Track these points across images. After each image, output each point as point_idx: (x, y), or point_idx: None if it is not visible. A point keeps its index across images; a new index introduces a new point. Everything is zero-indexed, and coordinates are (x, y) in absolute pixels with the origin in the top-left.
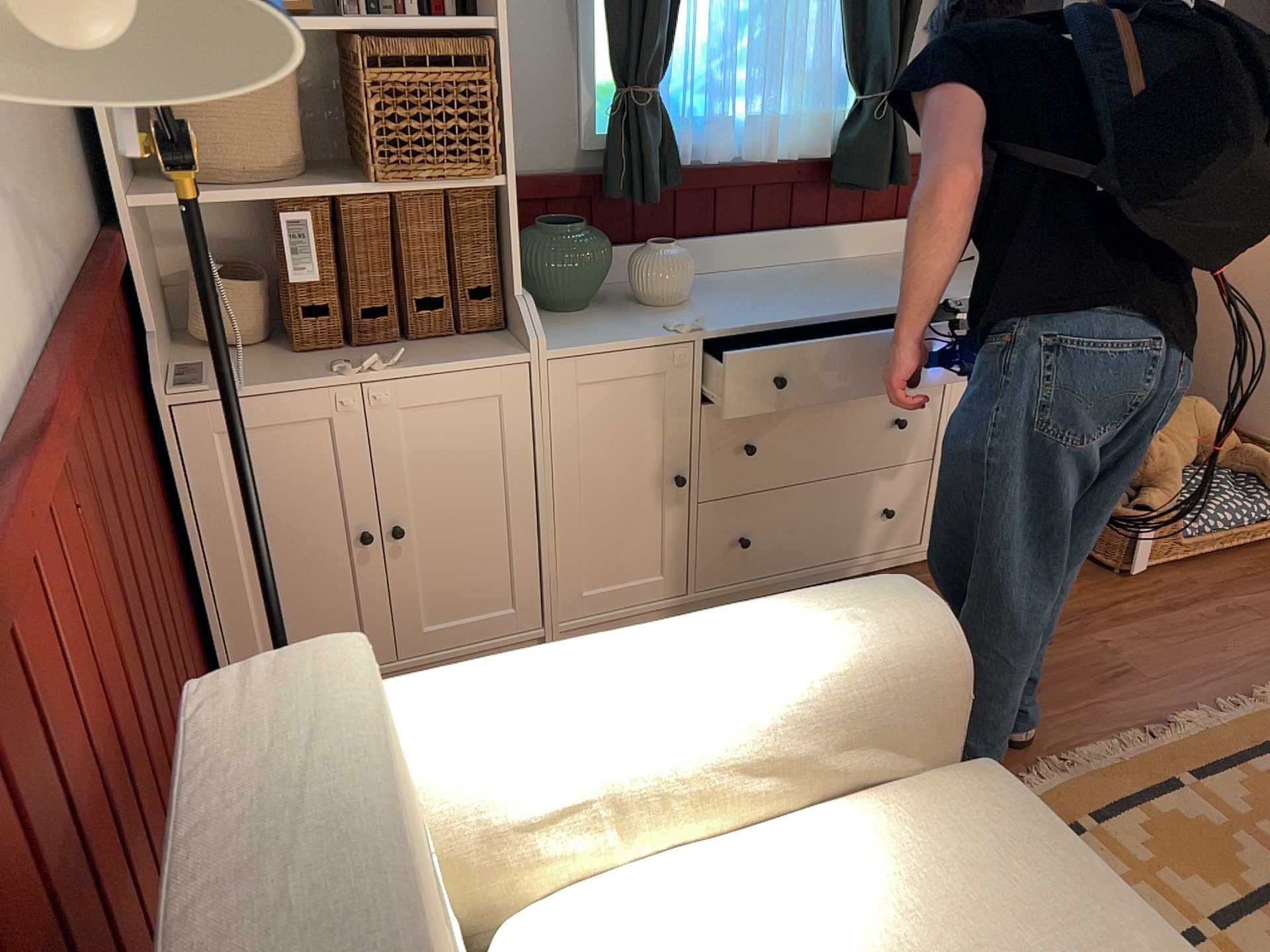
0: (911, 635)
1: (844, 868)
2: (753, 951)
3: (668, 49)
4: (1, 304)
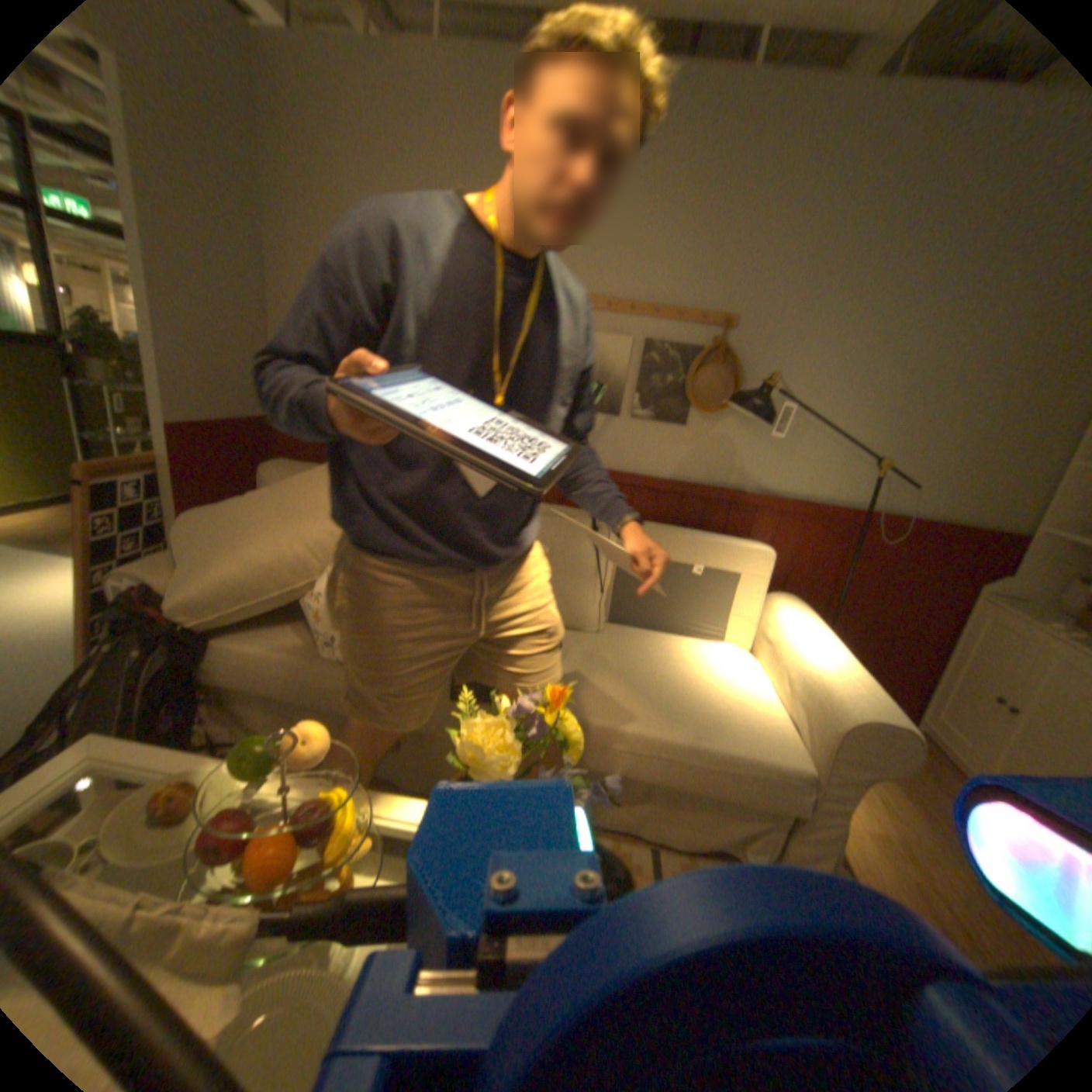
0: (856, 710)
1: (756, 704)
2: (728, 677)
3: None
4: (853, 491)
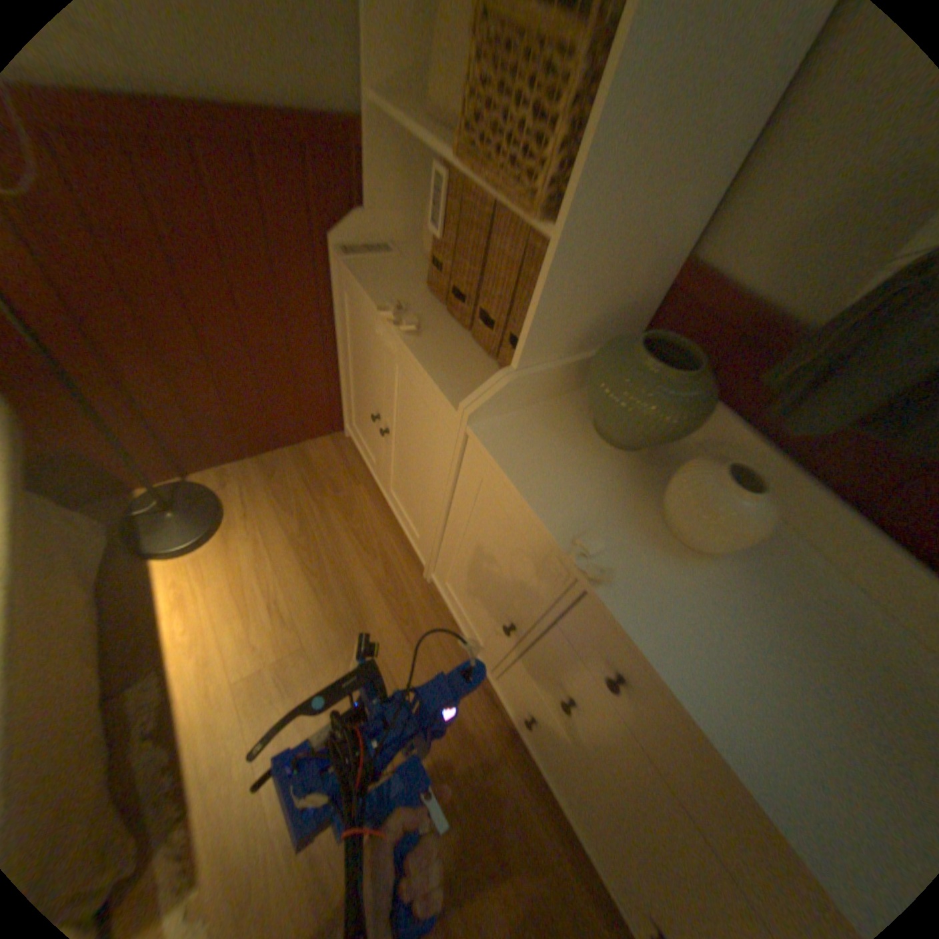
0: None
1: None
2: None
3: None
4: None
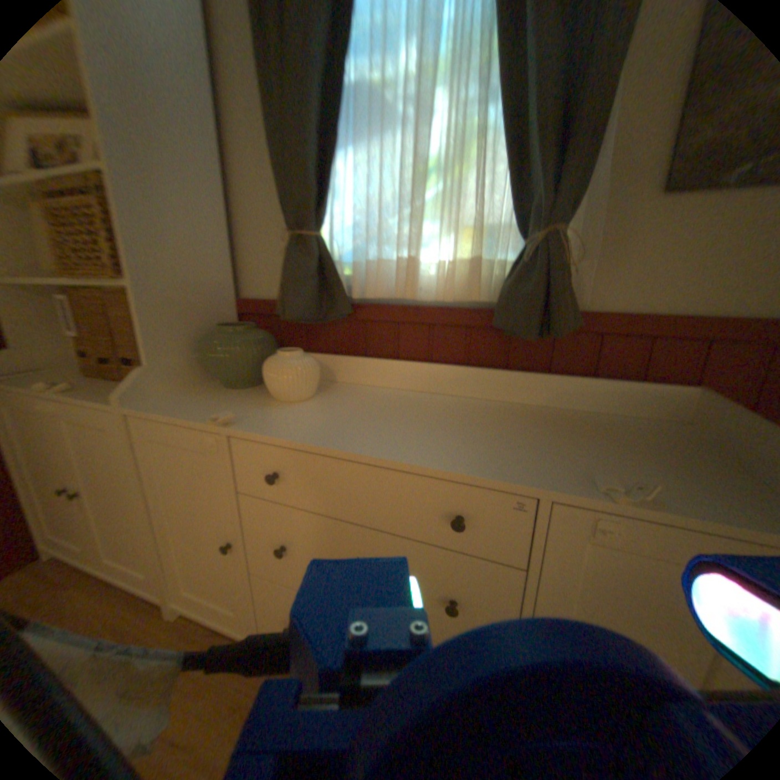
0: None
1: None
2: None
3: (324, 199)
4: None
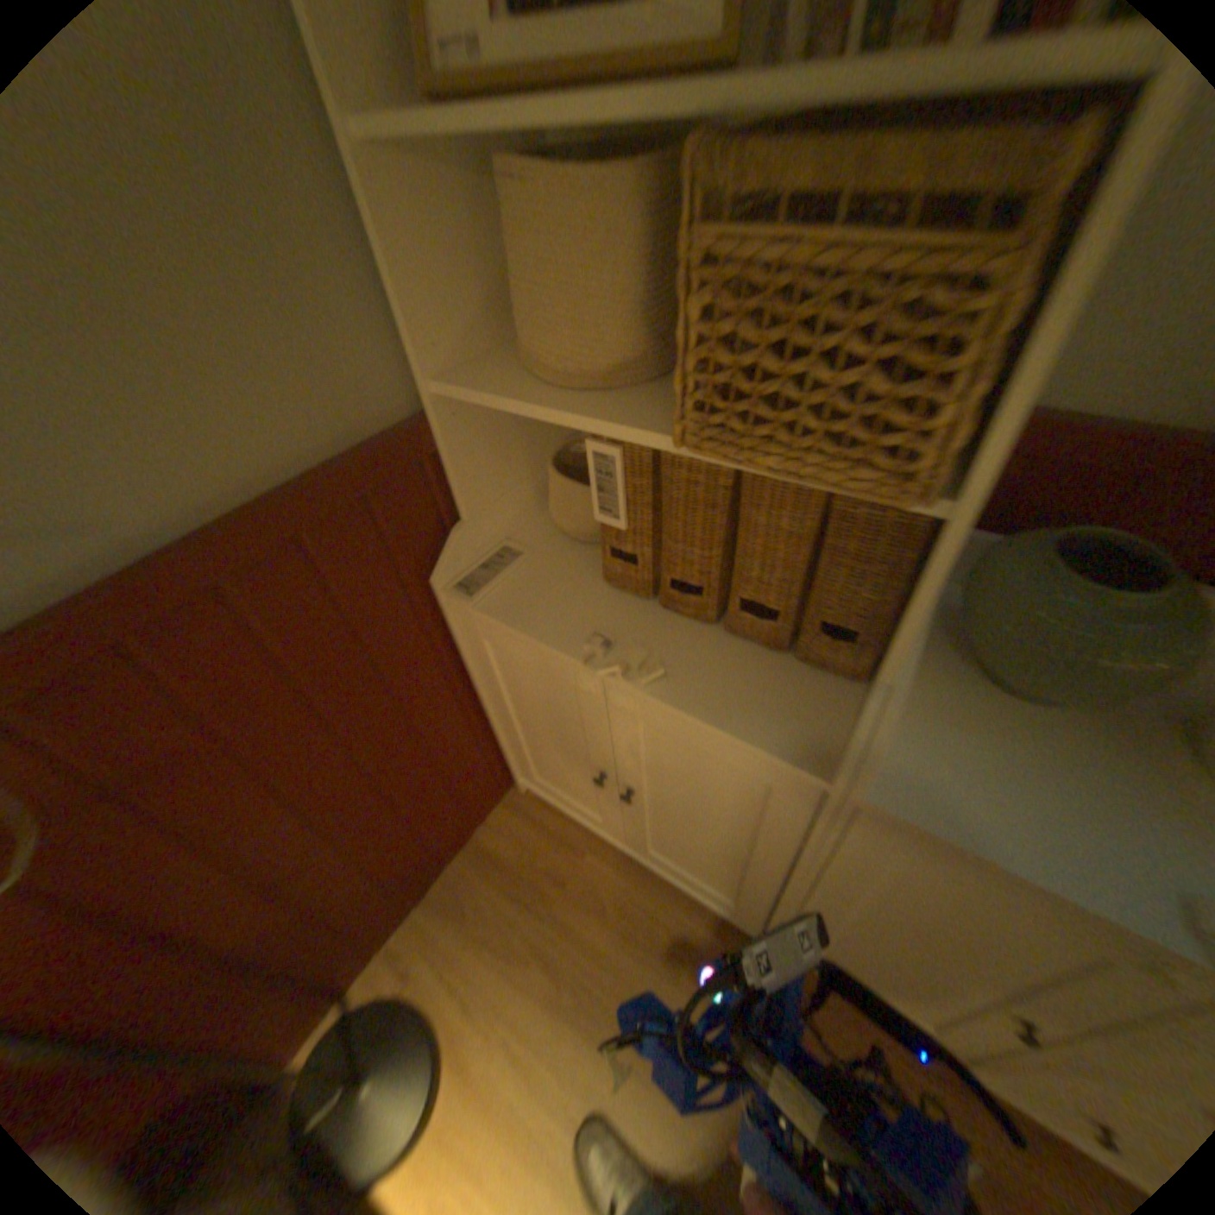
0: None
1: None
2: None
3: None
4: None
